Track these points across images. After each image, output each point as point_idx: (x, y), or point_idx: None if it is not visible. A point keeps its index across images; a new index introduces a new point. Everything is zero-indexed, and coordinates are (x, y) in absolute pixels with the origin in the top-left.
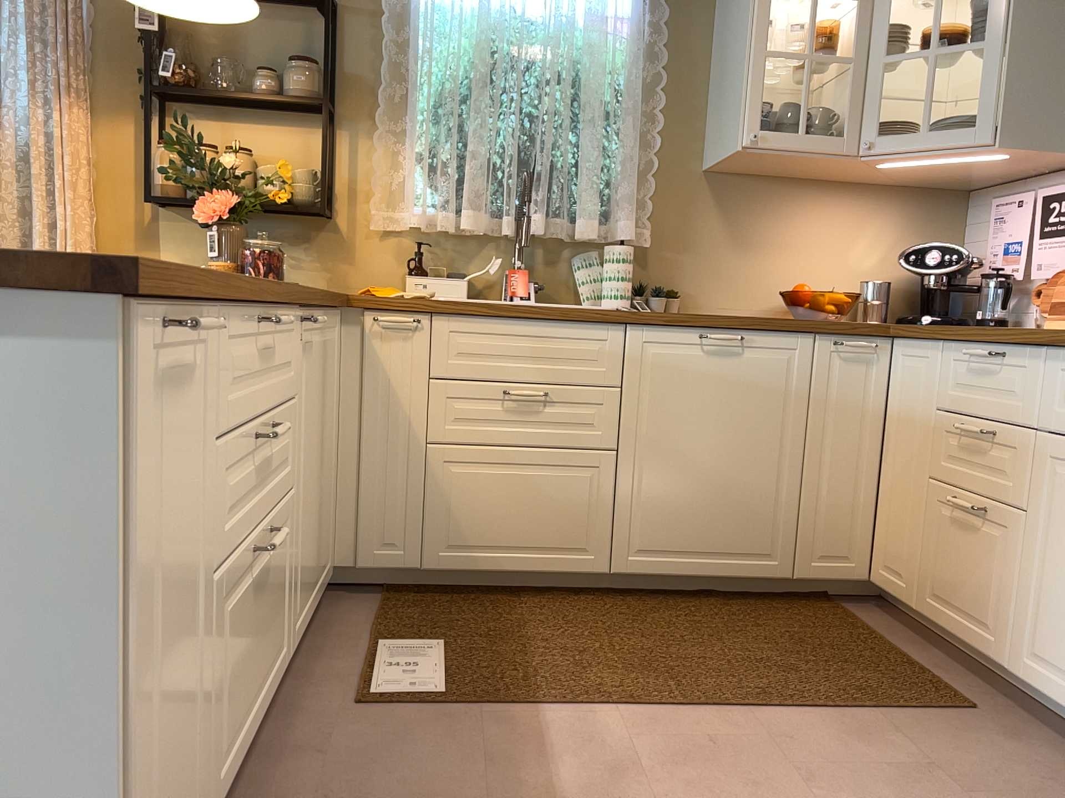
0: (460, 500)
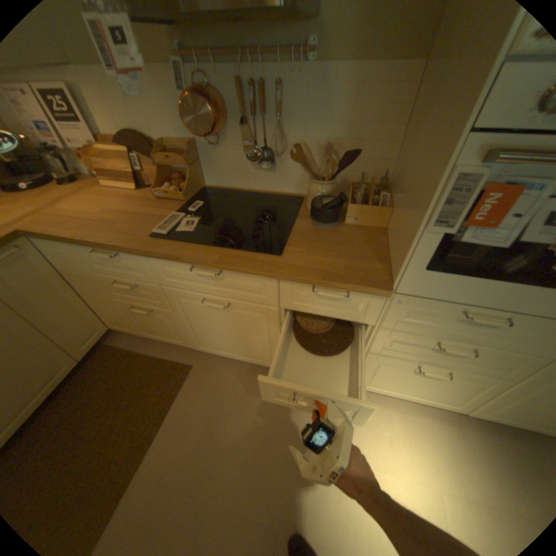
0: None
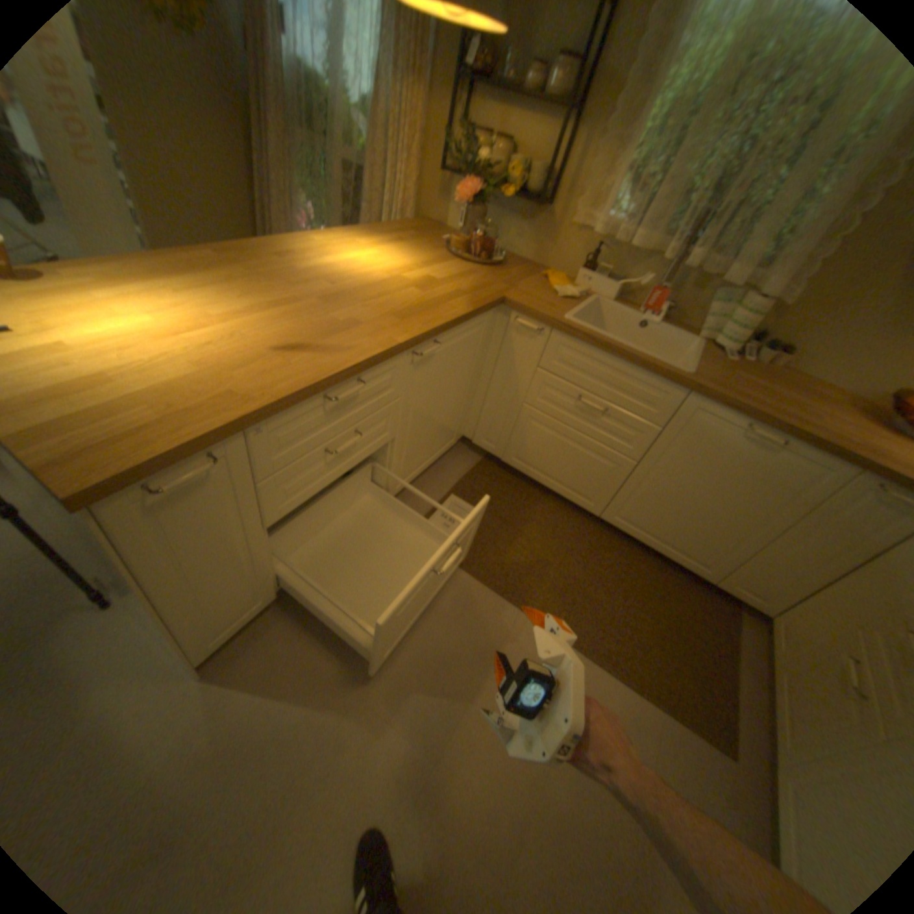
0: (532, 440)
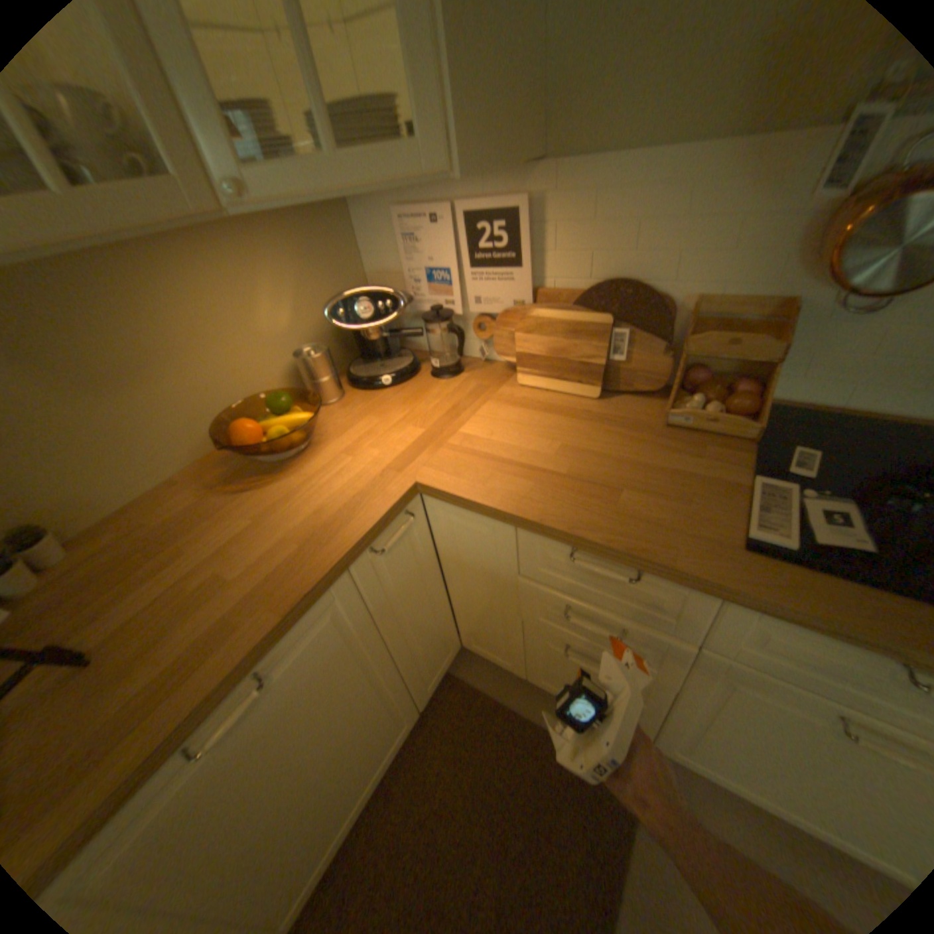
0: None
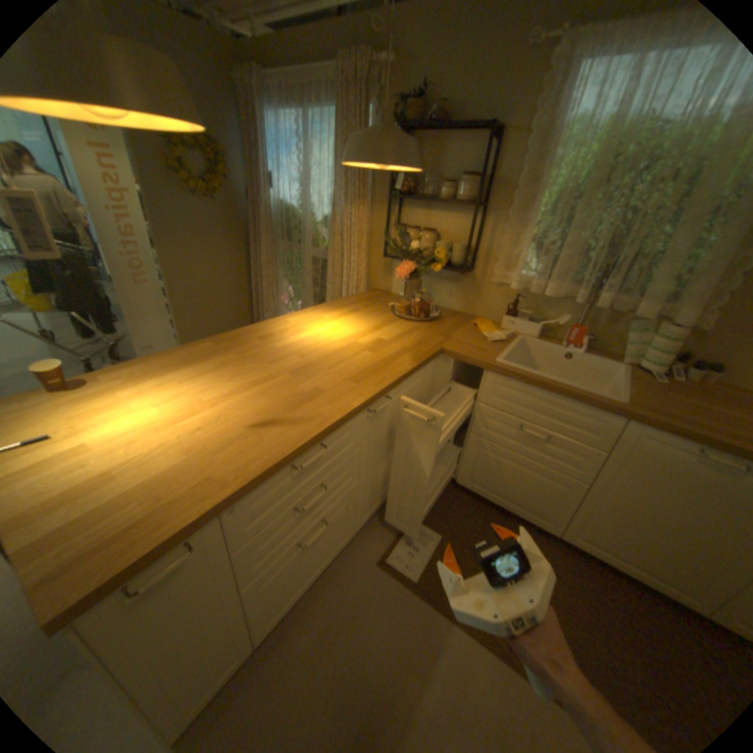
0: (482, 464)
